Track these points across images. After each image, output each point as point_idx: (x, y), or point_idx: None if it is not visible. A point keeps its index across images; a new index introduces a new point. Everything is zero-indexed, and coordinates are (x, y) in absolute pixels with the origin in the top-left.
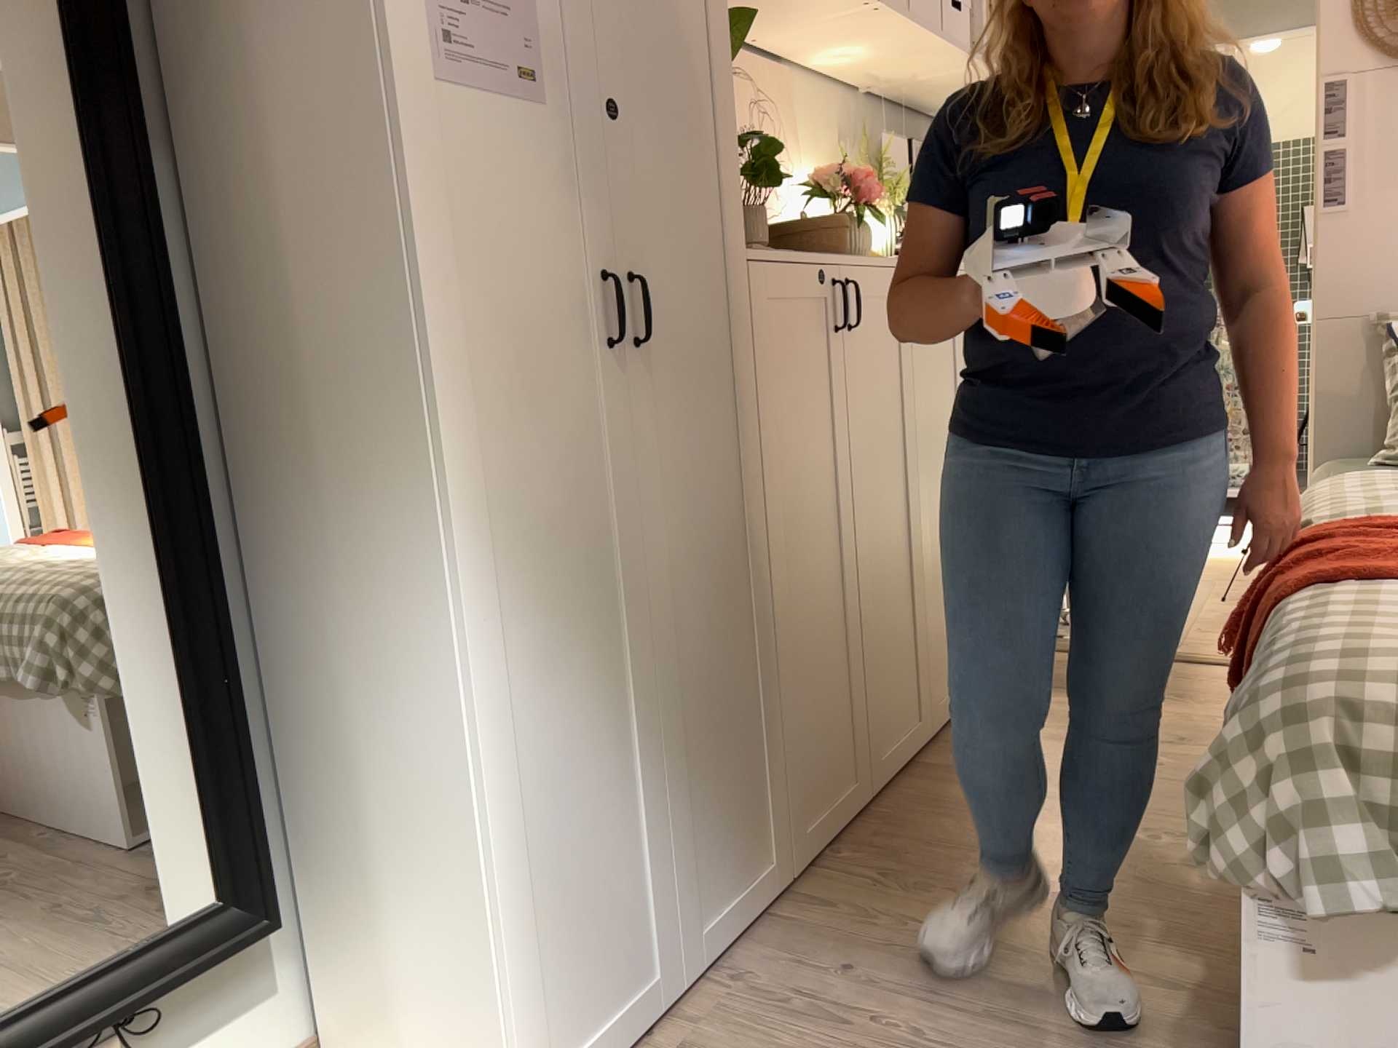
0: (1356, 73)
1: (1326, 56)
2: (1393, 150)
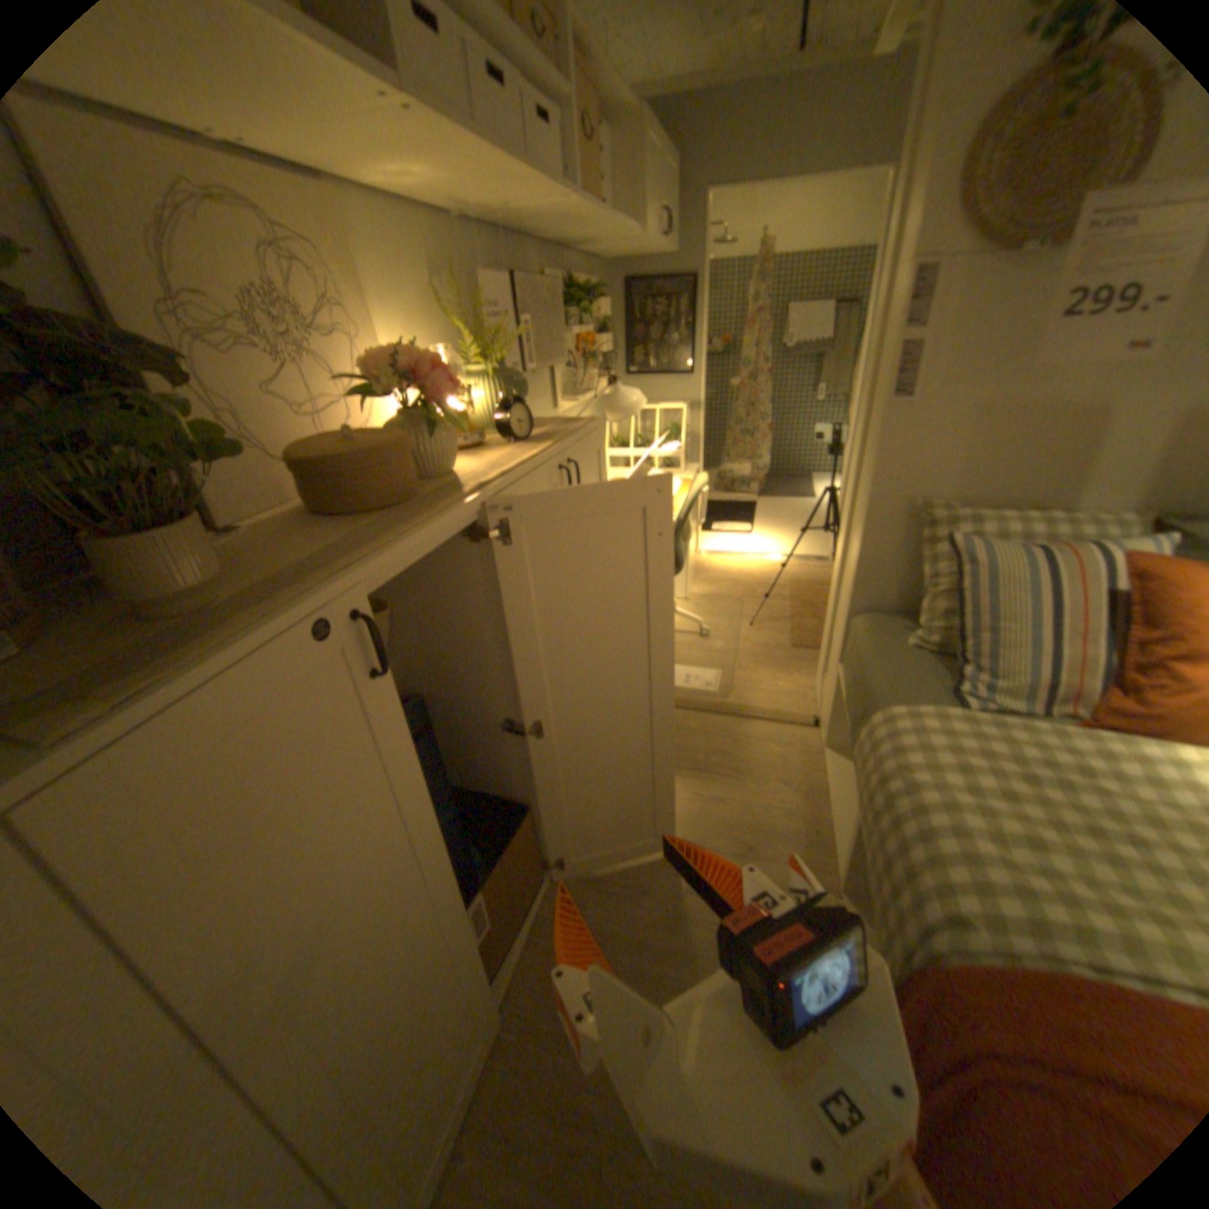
0: (950, 255)
1: (925, 231)
2: (965, 344)
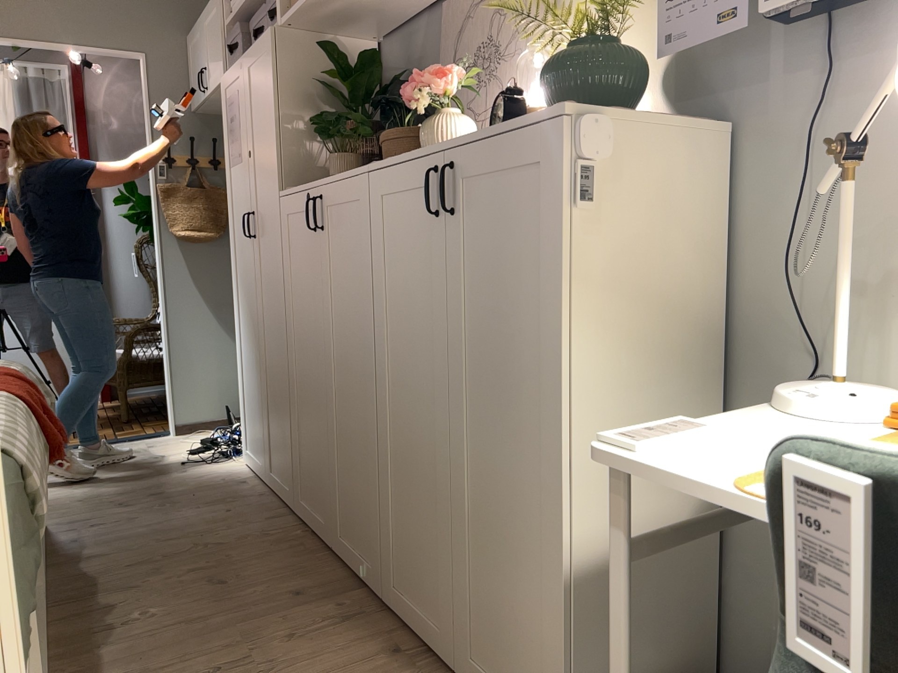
0: None
1: None
2: None
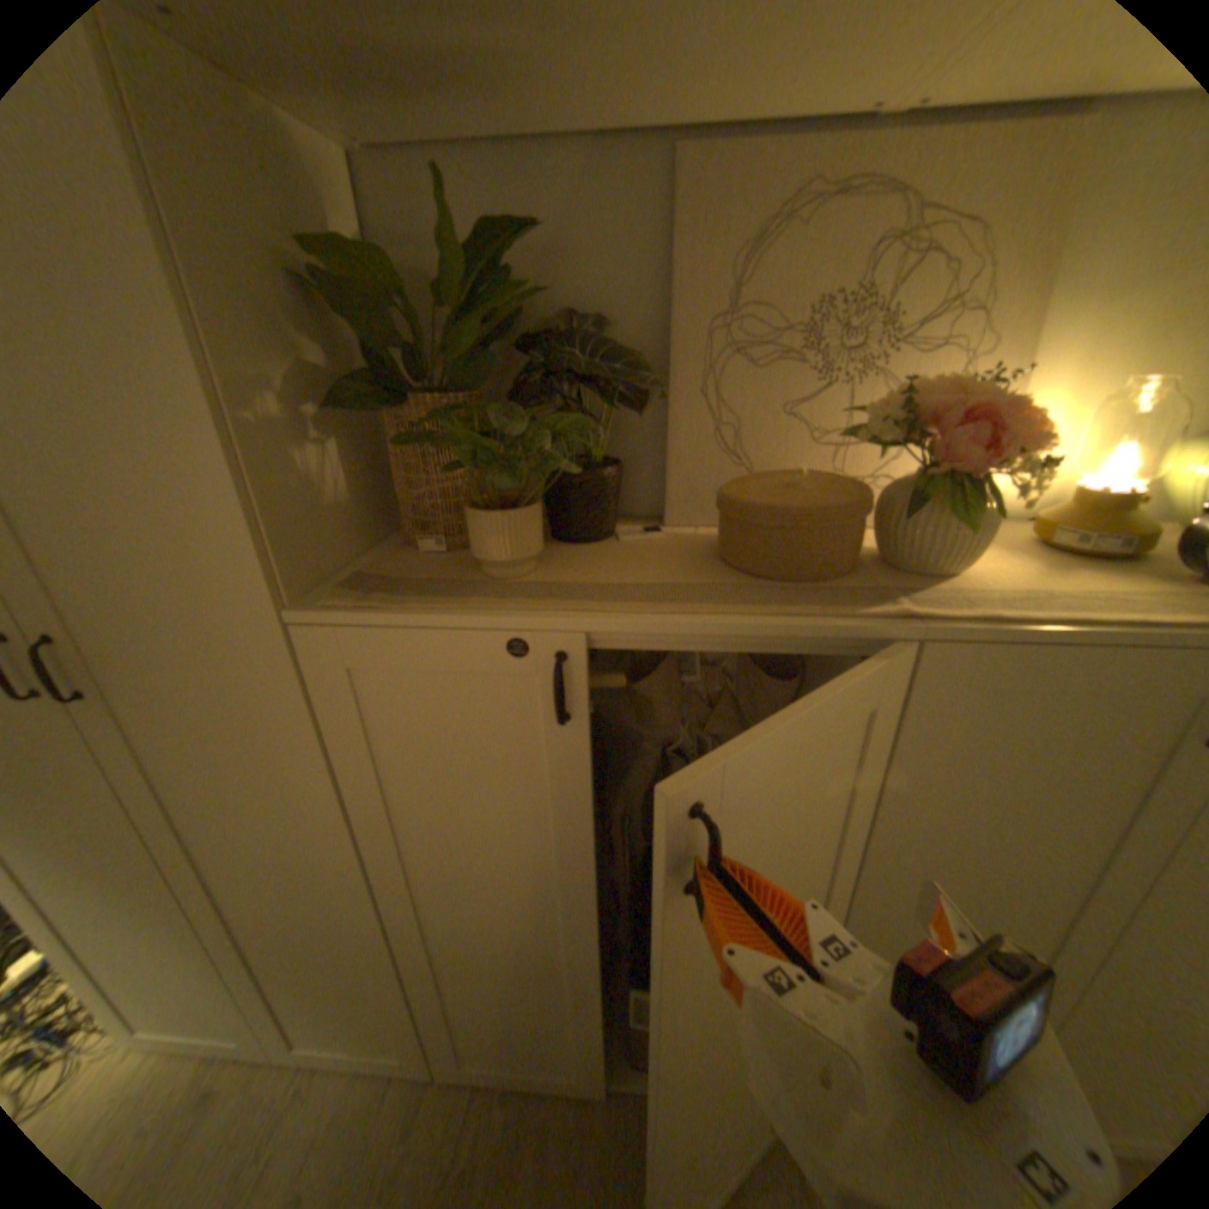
0: None
1: None
2: None
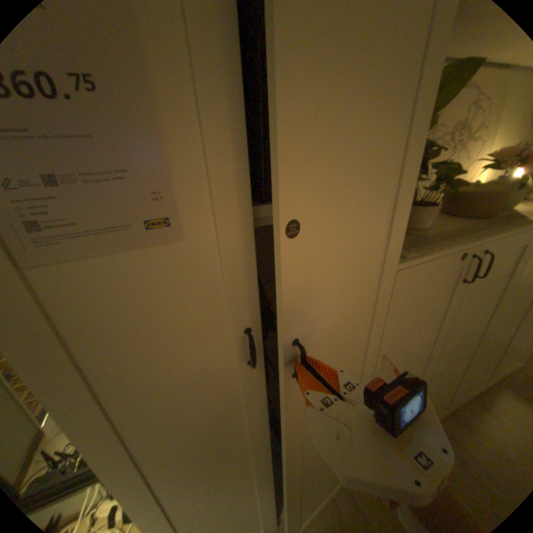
0: None
1: None
2: None
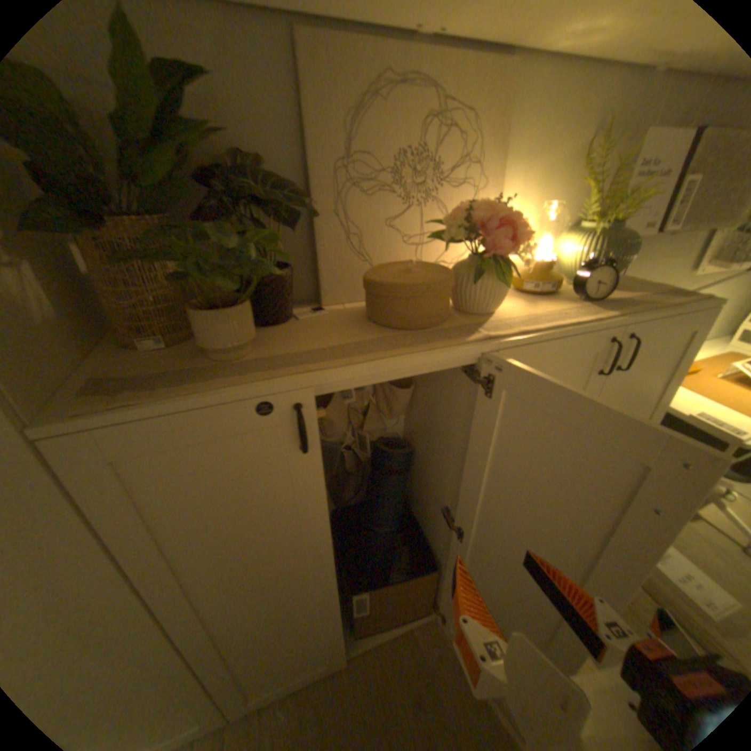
0: None
1: None
2: None
